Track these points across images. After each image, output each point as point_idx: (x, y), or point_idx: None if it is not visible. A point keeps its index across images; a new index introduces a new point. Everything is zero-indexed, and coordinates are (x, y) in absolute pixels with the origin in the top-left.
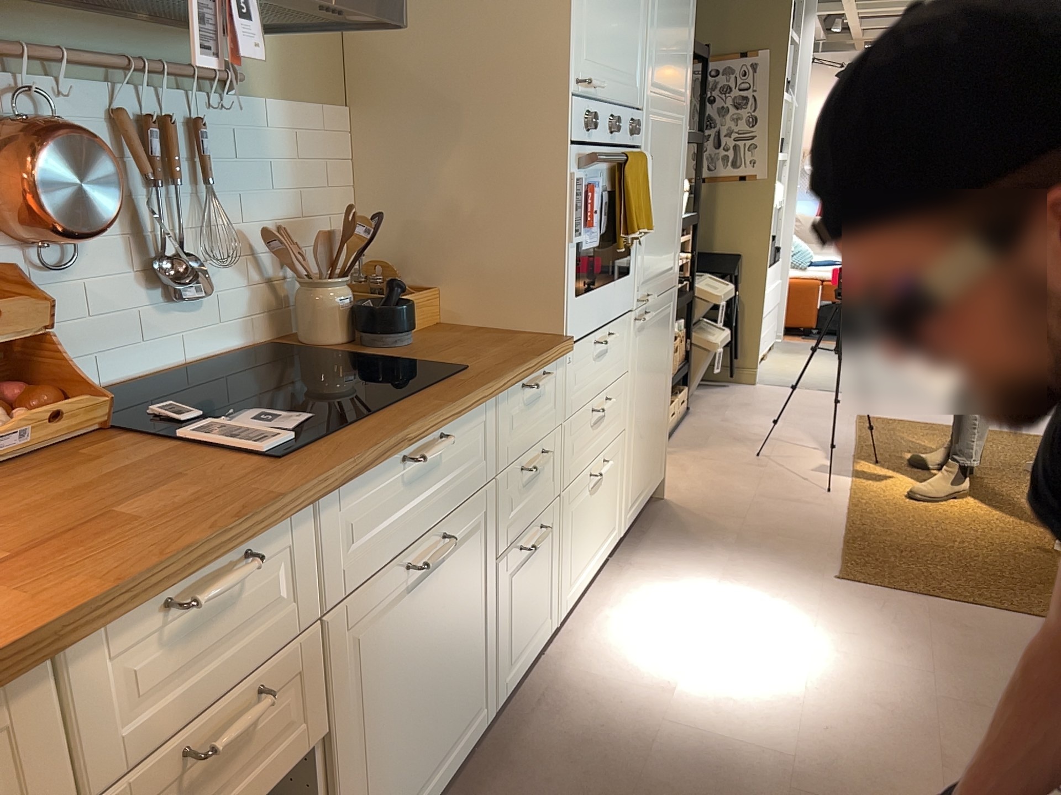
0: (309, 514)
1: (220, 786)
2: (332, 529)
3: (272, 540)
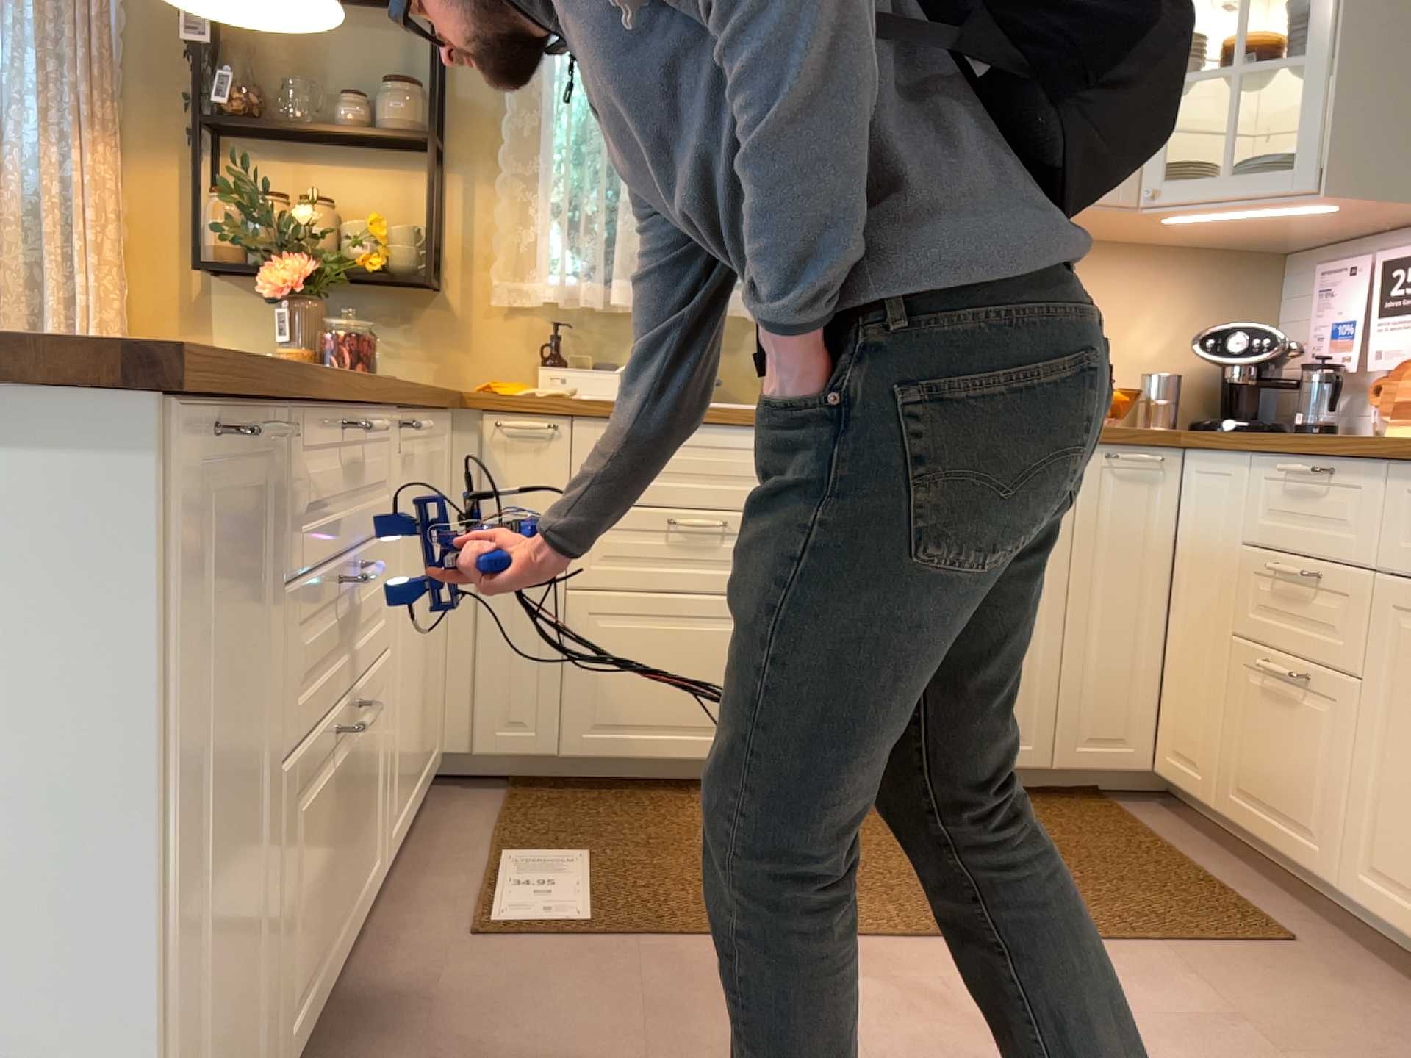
0: (1381, 474)
1: (1290, 615)
2: (1400, 503)
3: (1351, 475)
